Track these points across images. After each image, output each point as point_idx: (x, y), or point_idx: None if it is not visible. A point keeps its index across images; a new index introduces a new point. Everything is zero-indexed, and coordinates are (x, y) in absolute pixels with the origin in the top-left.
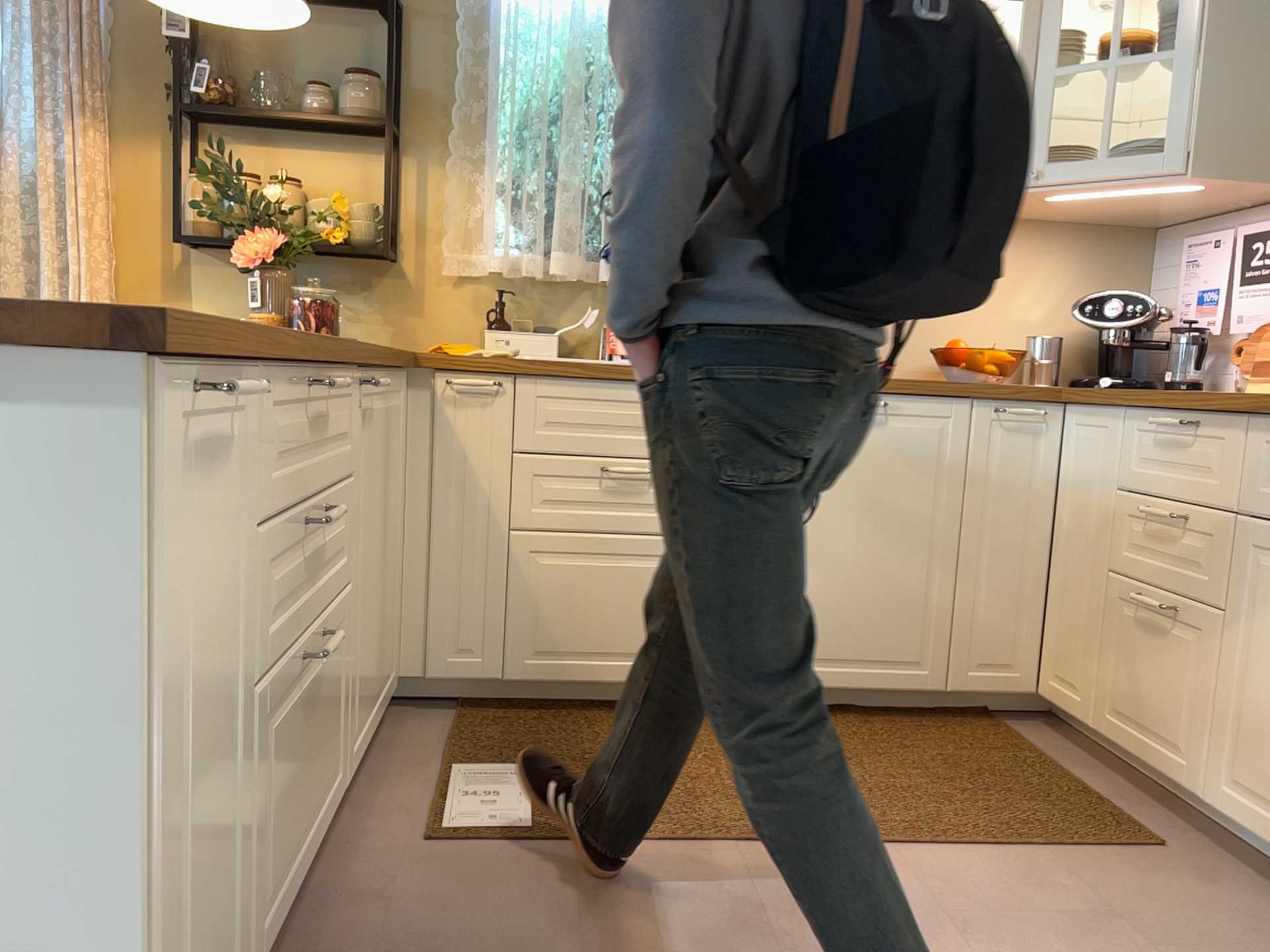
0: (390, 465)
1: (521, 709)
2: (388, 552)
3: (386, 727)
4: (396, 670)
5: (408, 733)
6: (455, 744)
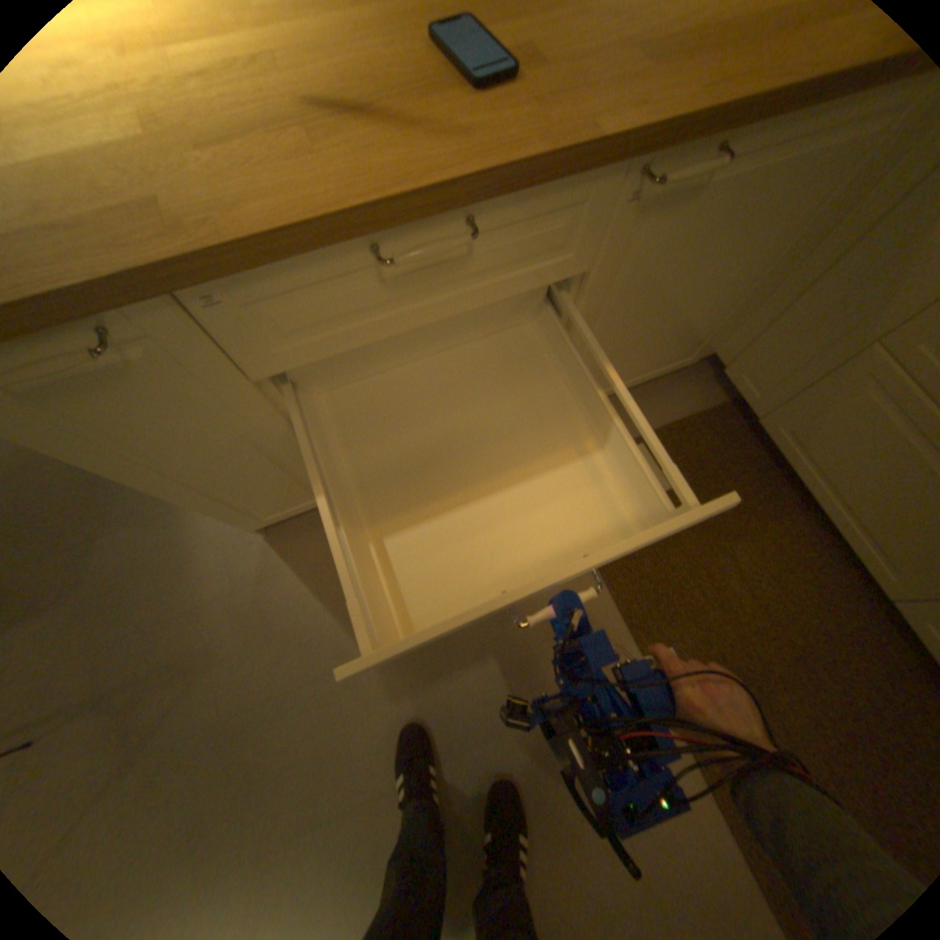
0: (782, 220)
1: (762, 442)
2: (722, 296)
3: (675, 378)
4: (713, 353)
5: (675, 395)
6: (677, 430)
